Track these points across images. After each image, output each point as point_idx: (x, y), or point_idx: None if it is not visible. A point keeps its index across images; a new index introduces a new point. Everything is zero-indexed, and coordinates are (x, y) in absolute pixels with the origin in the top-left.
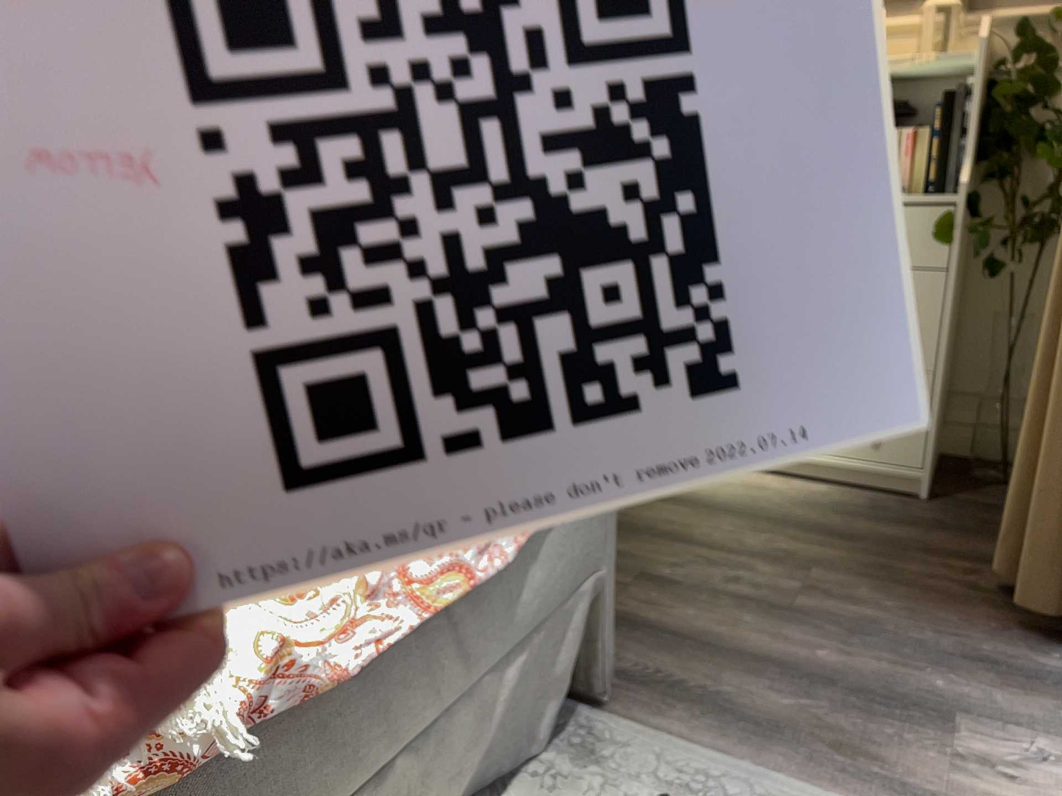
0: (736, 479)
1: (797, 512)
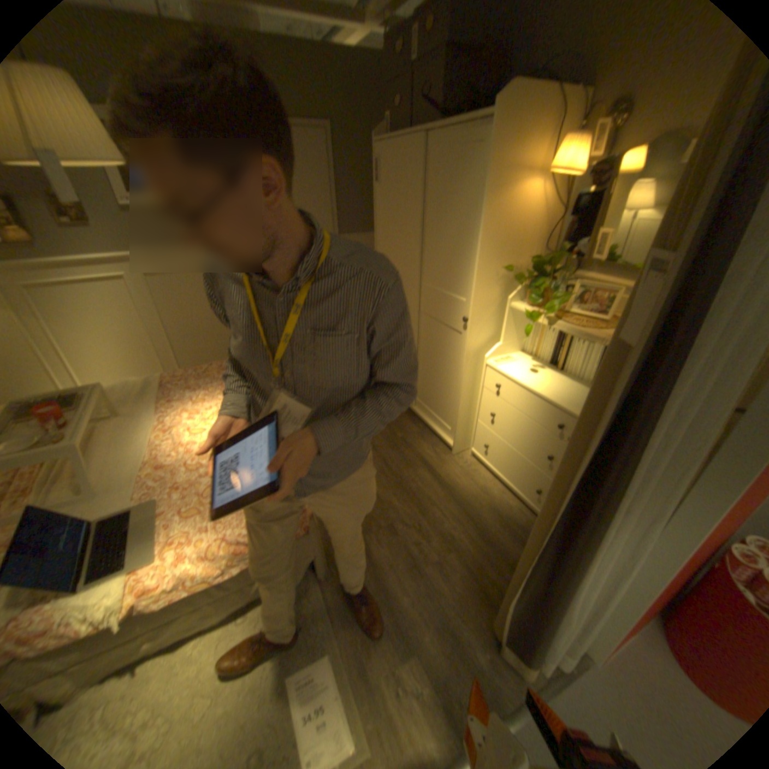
0: (484, 480)
1: (487, 513)
